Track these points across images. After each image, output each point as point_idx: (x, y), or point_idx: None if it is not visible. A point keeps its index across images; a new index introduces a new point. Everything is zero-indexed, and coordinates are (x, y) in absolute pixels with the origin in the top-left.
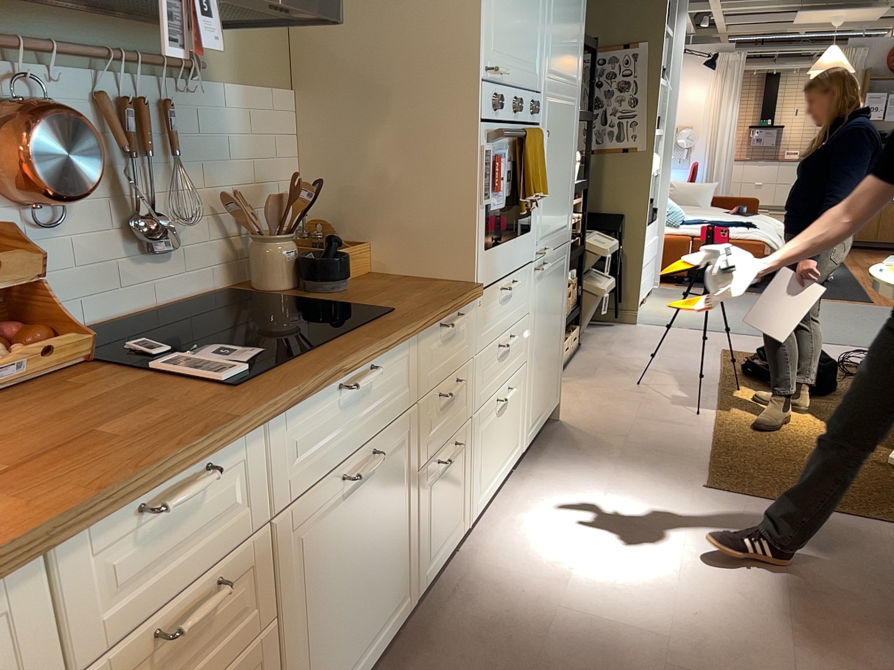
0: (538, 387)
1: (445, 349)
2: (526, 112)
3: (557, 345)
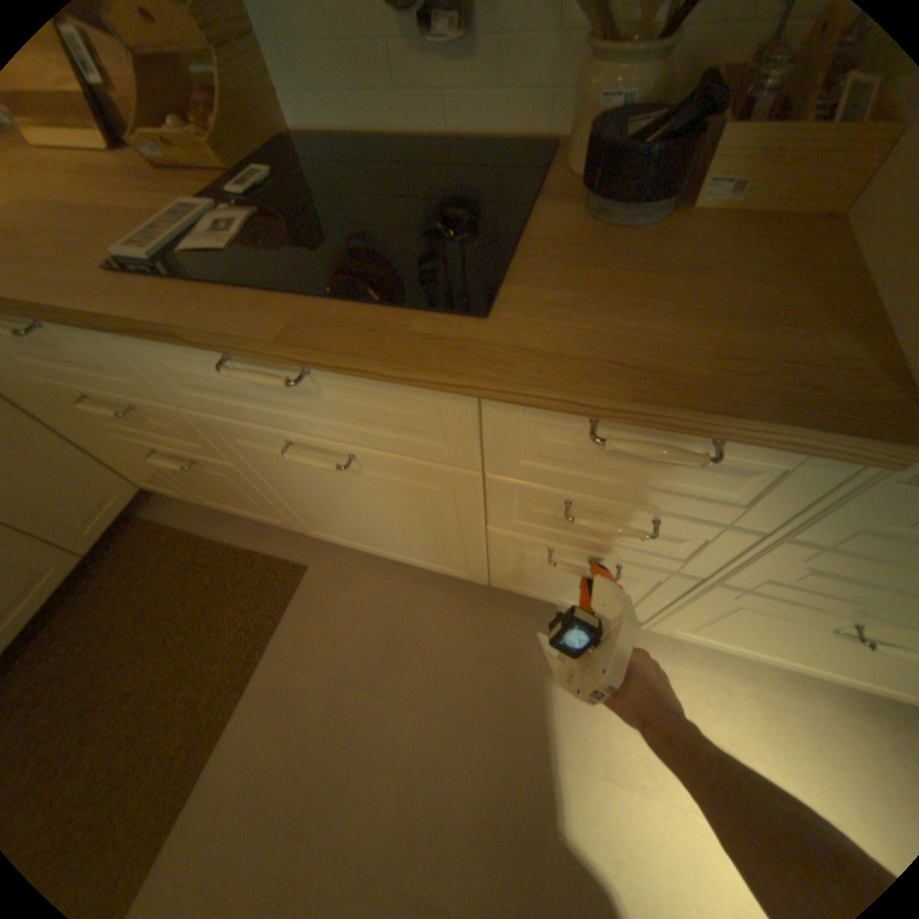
0: None
1: (622, 463)
2: None
3: None
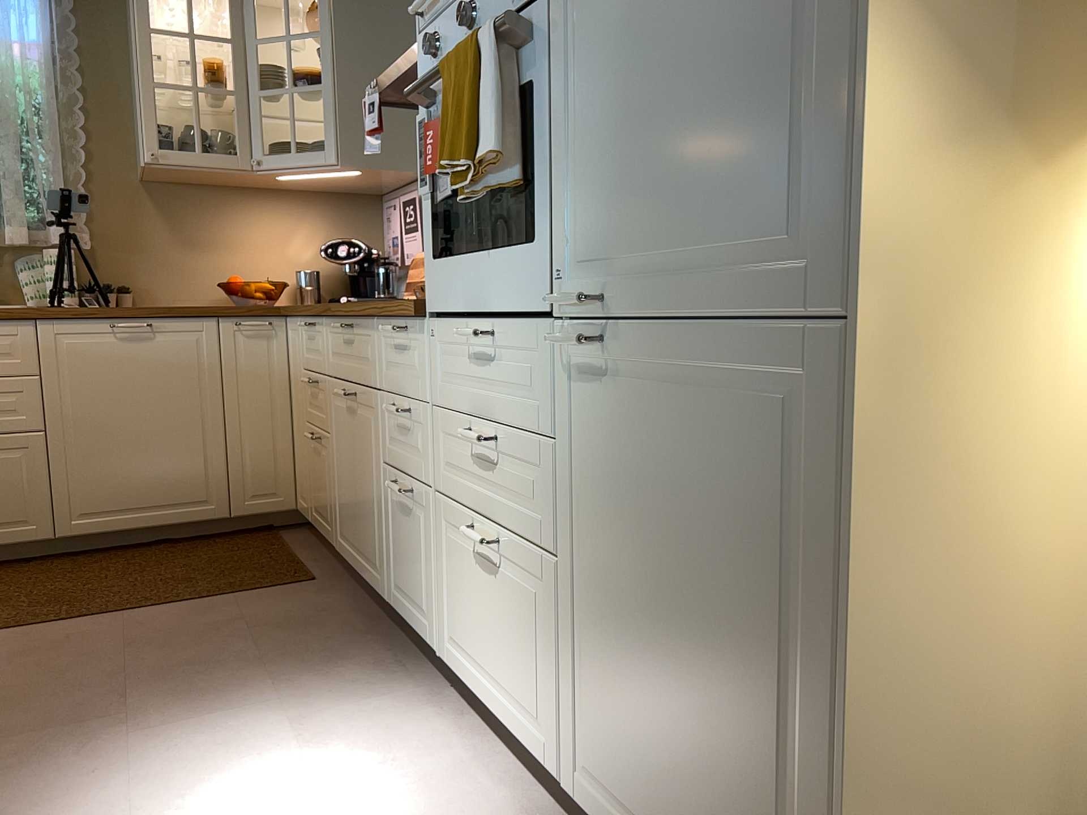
0: (623, 713)
1: (398, 359)
2: (504, 1)
3: (759, 735)
